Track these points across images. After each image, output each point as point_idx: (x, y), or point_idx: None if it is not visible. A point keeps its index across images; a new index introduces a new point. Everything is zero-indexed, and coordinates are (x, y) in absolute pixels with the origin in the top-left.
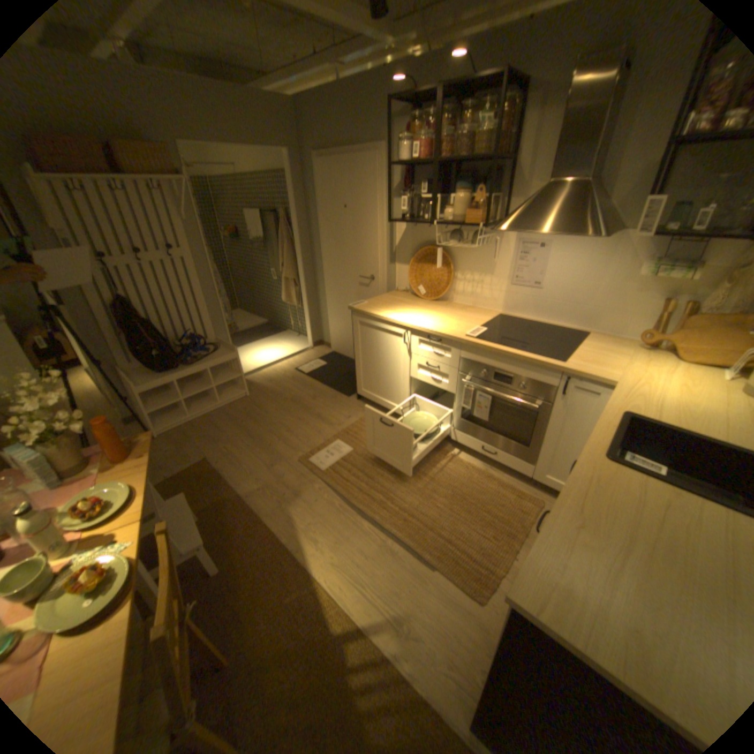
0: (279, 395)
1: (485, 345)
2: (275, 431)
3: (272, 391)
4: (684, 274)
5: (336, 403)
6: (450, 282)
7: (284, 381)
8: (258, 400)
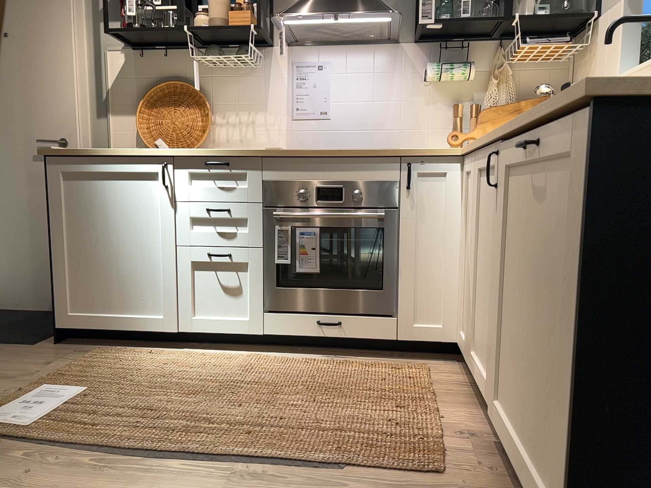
0: None
1: (300, 150)
2: None
3: None
4: (462, 71)
5: (6, 356)
6: (207, 125)
7: None
8: None
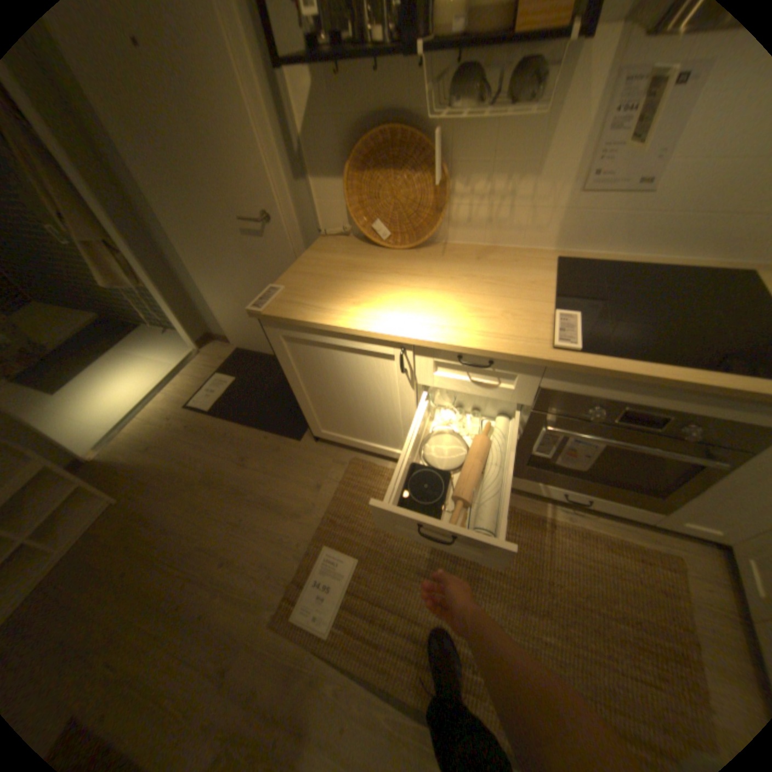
0: (175, 478)
1: (620, 370)
2: (197, 574)
3: (159, 474)
4: None
5: (284, 461)
6: (445, 204)
7: (172, 441)
8: (139, 505)
